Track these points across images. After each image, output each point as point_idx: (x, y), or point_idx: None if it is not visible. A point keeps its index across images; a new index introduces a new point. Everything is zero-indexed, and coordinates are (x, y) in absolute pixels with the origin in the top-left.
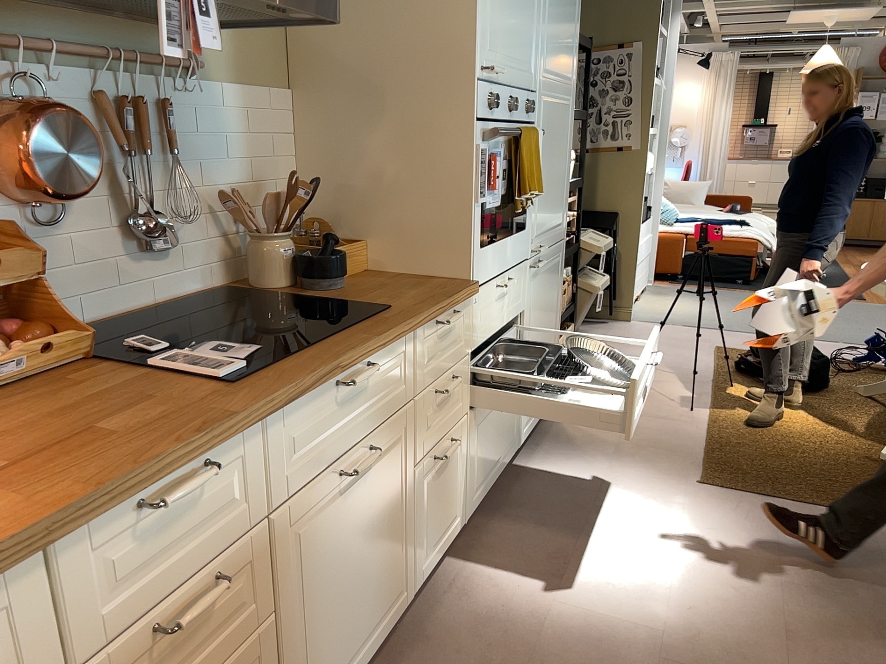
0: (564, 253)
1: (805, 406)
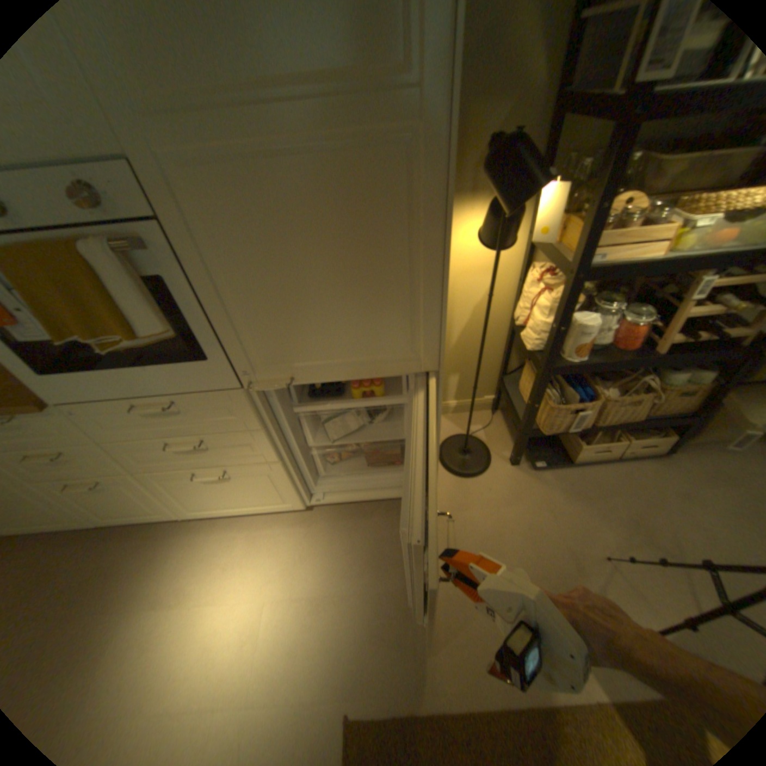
0: (434, 389)
1: None
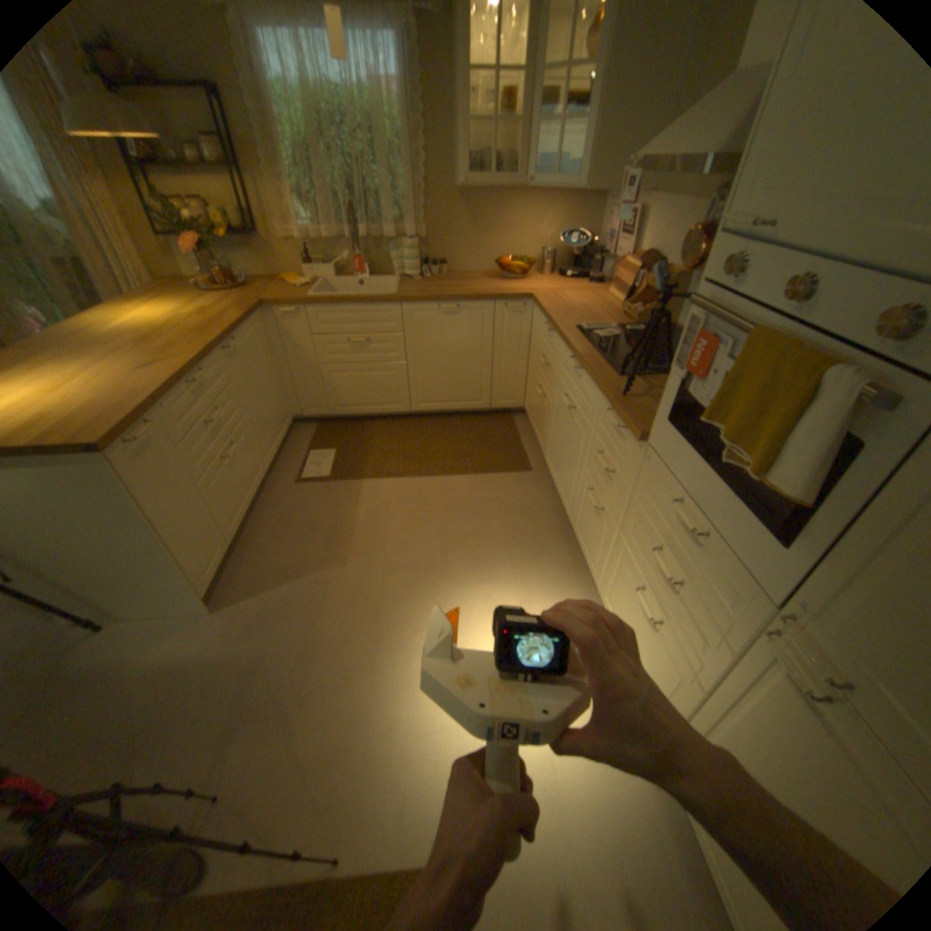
0: None
1: None
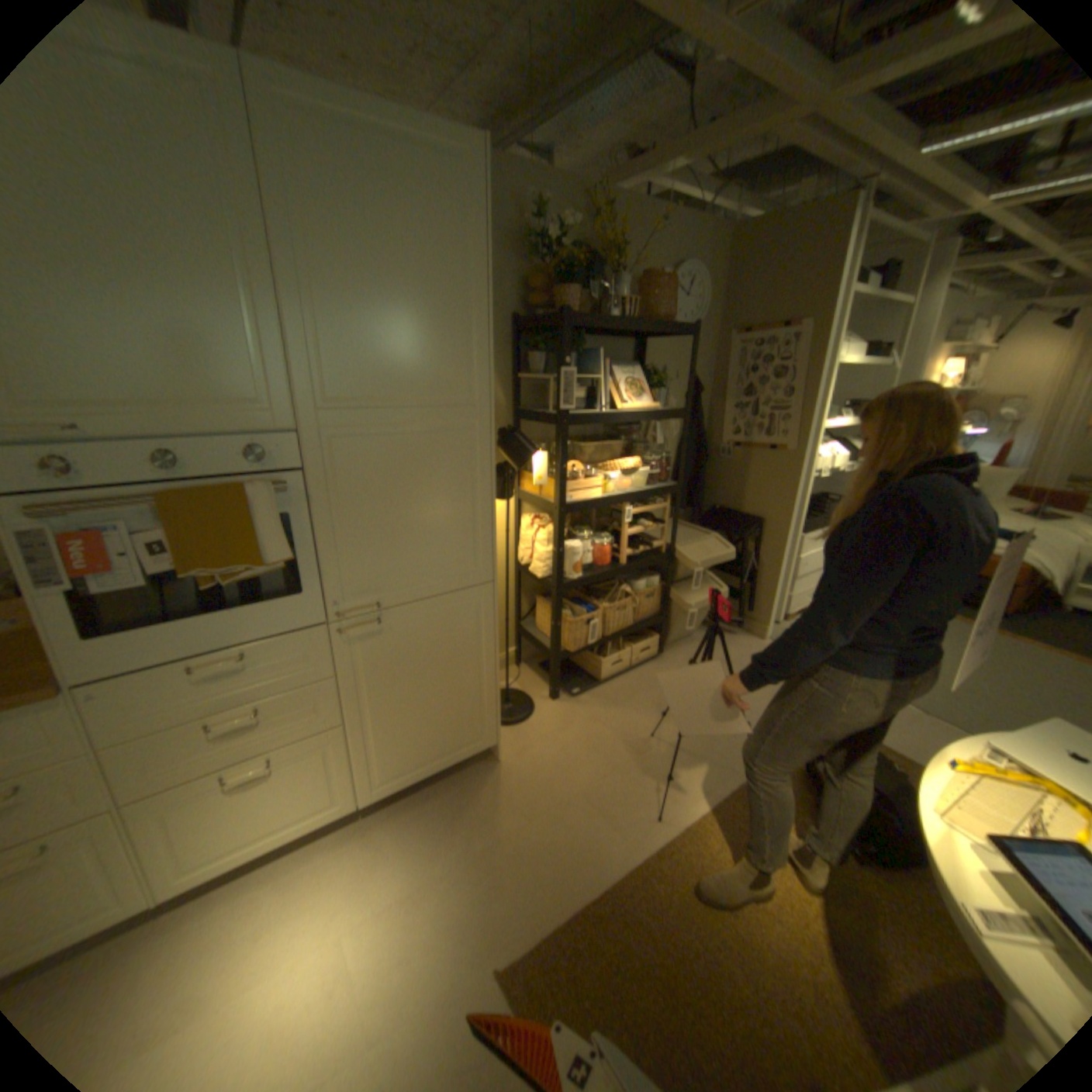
0: (491, 598)
1: (840, 896)
